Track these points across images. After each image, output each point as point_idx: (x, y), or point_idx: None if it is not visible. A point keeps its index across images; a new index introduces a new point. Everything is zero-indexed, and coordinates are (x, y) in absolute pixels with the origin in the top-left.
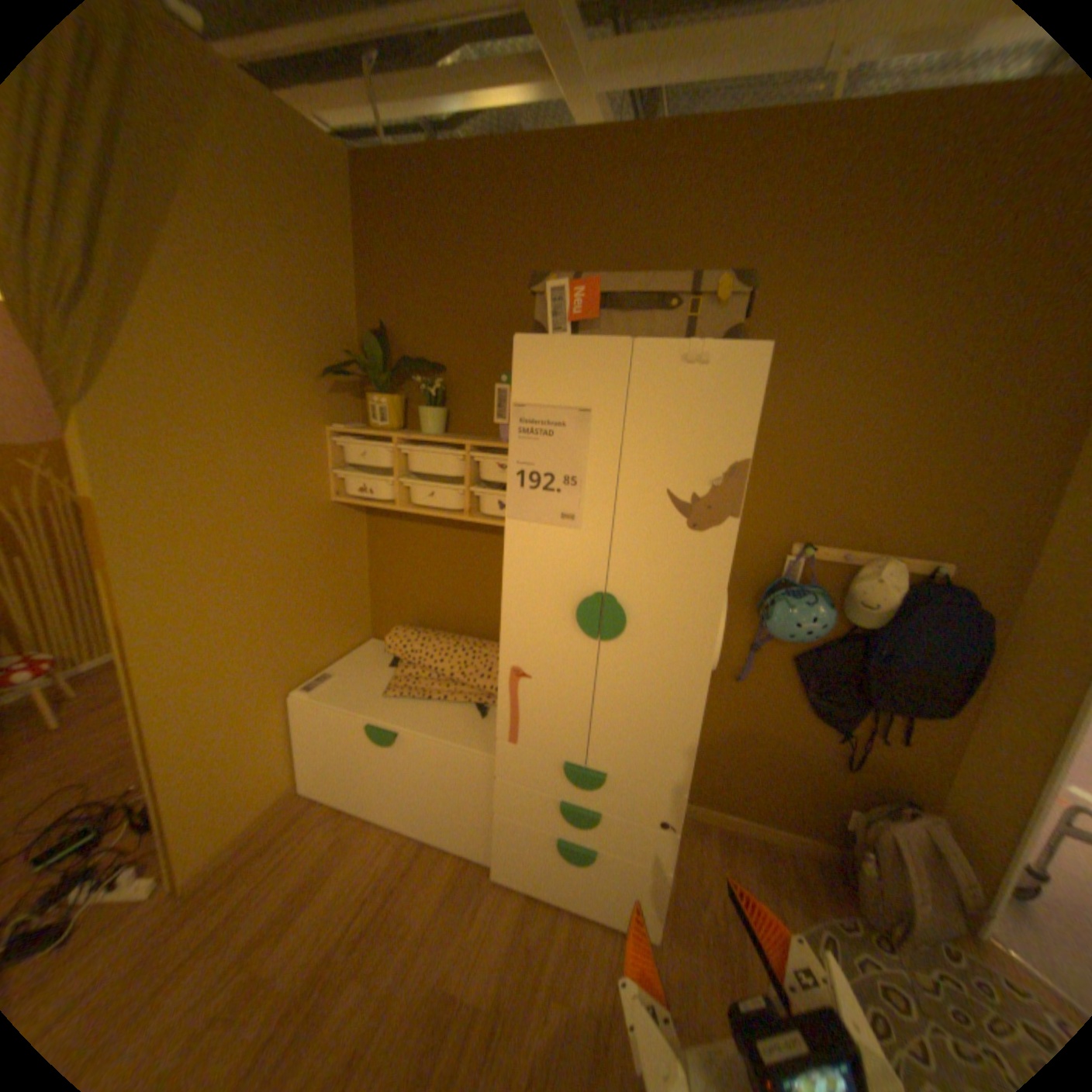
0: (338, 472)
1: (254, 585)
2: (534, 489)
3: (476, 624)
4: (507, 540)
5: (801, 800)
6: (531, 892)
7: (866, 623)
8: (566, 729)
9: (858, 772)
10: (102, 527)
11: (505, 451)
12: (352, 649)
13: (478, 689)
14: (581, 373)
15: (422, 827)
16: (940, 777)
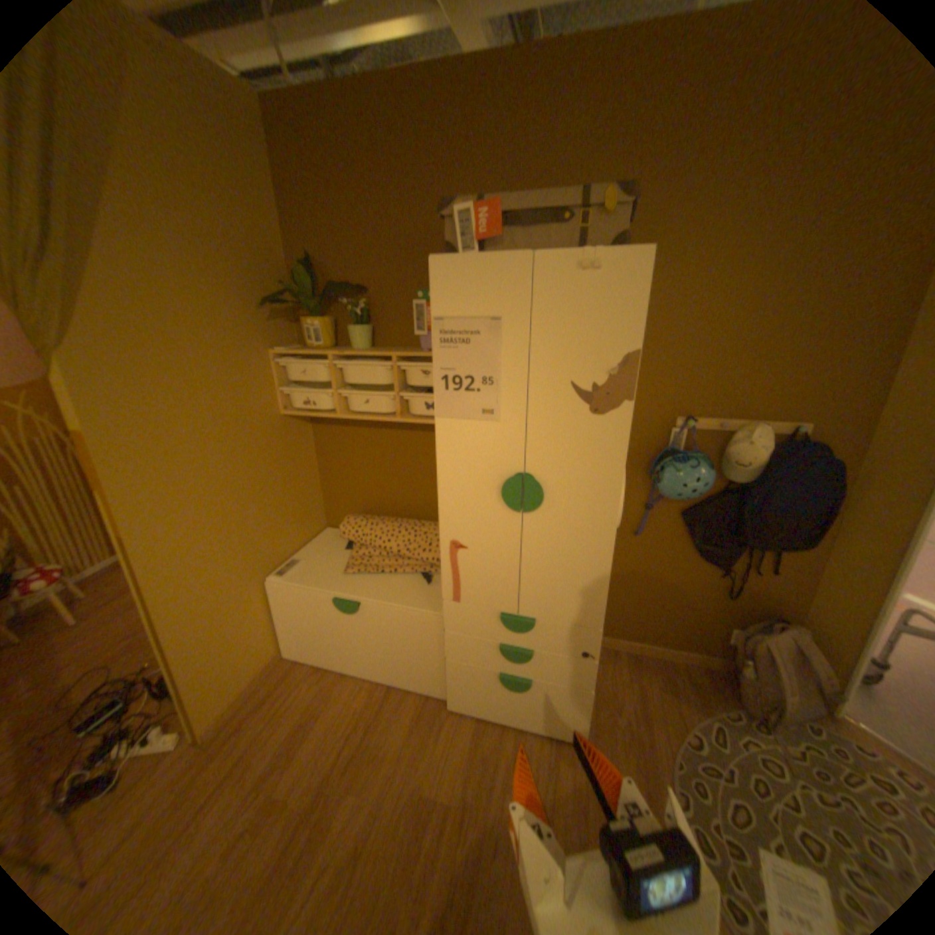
0: (282, 389)
1: (224, 492)
2: (457, 391)
3: (414, 508)
4: (437, 436)
5: (691, 625)
6: (480, 716)
7: (740, 478)
8: (499, 586)
9: (736, 599)
10: (91, 455)
11: (426, 359)
12: (312, 538)
13: (421, 561)
14: (490, 285)
15: (387, 674)
16: (802, 597)
